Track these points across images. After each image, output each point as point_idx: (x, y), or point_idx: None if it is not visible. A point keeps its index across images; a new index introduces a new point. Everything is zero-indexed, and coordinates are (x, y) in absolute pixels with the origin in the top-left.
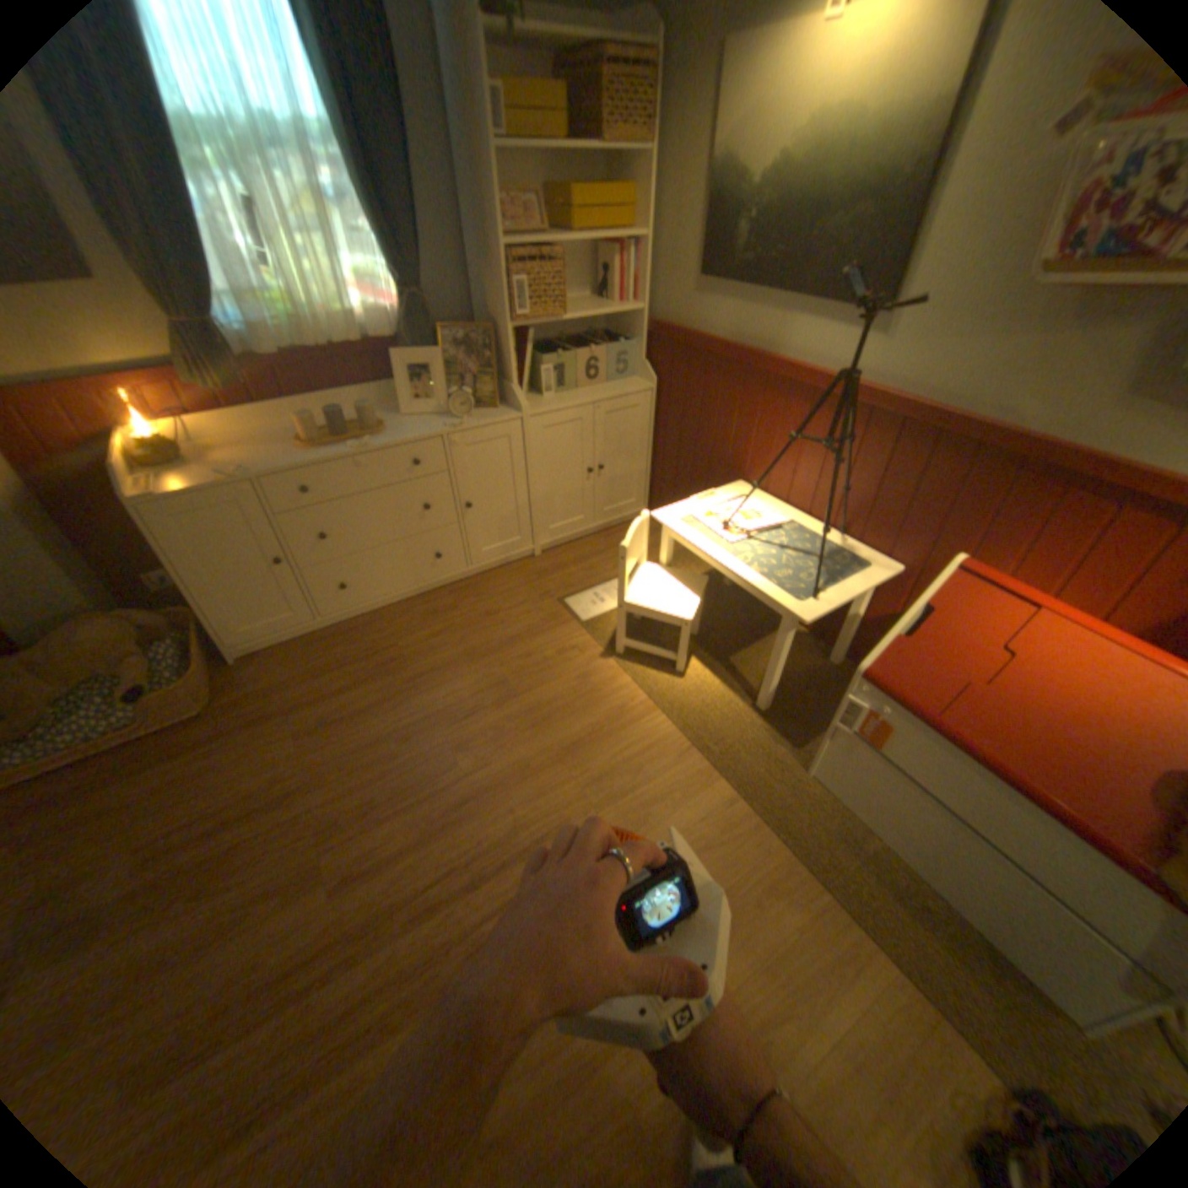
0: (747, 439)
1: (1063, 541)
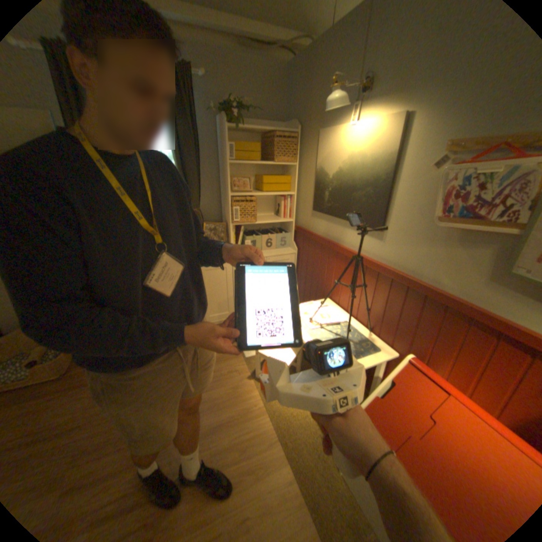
0: (330, 279)
1: (473, 355)
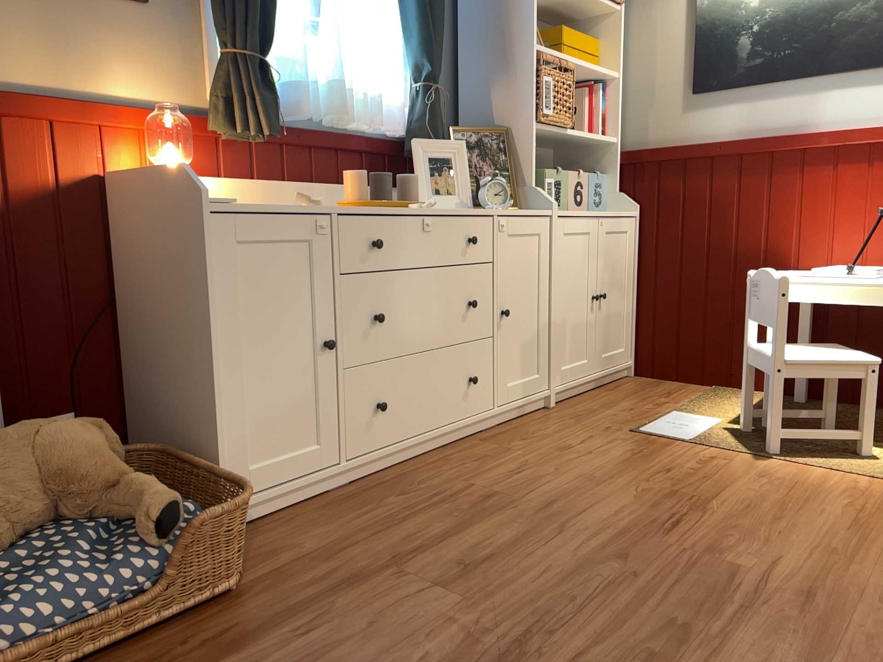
0: (786, 222)
1: None
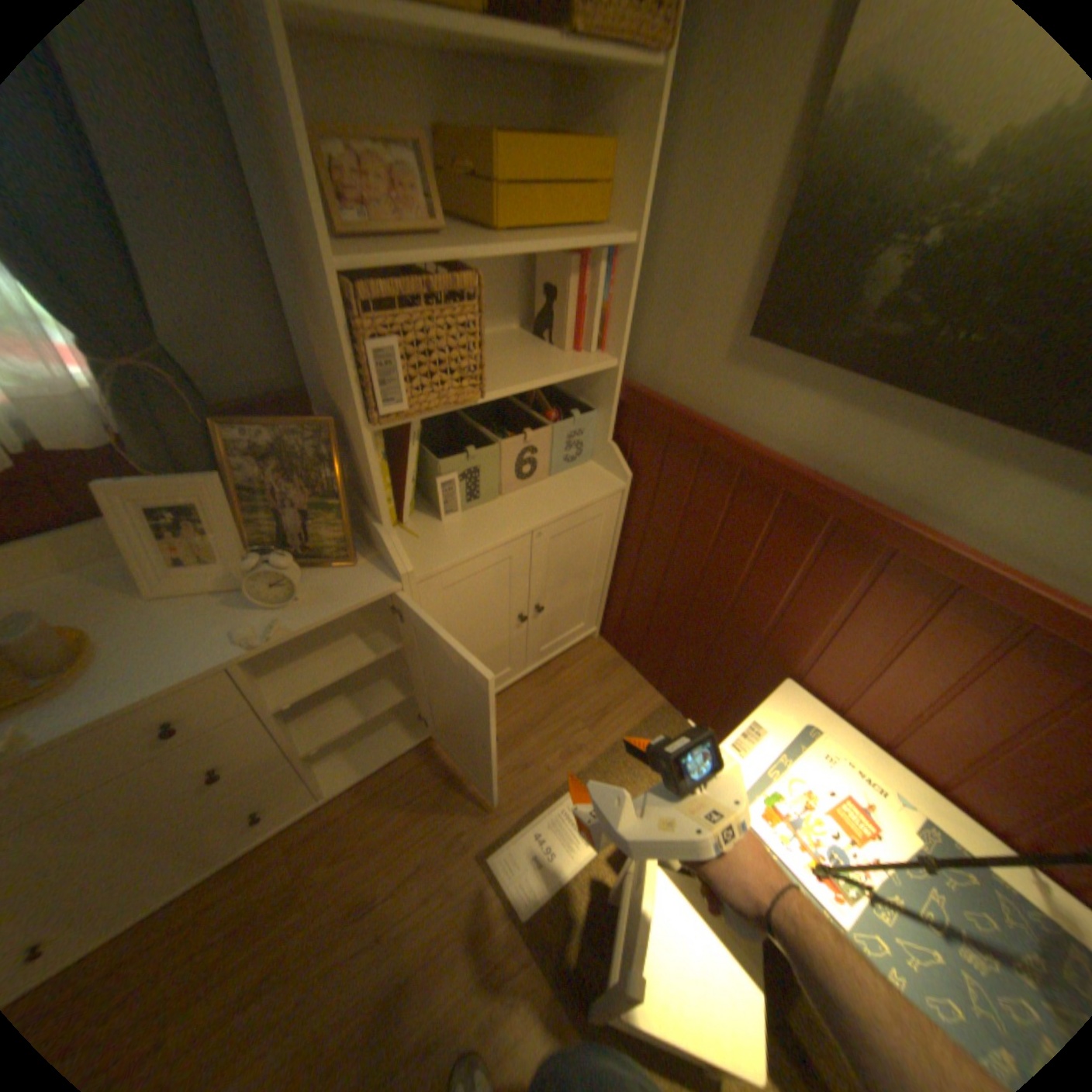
0: (817, 626)
1: None
